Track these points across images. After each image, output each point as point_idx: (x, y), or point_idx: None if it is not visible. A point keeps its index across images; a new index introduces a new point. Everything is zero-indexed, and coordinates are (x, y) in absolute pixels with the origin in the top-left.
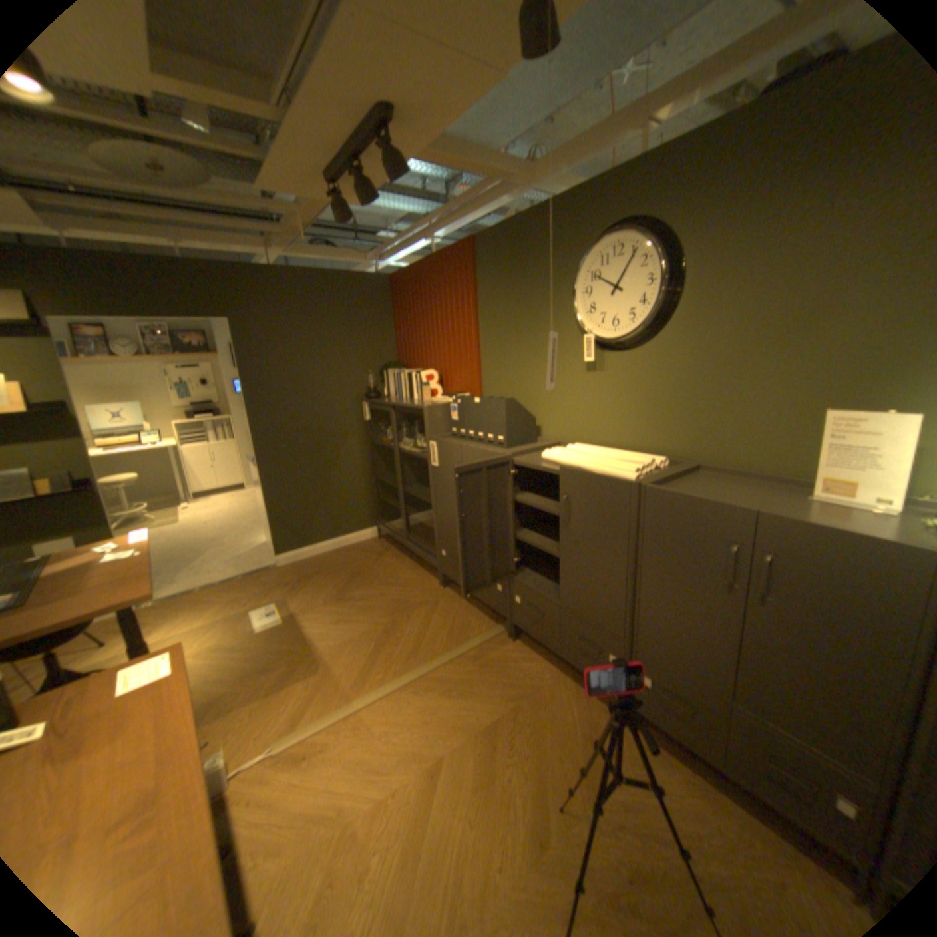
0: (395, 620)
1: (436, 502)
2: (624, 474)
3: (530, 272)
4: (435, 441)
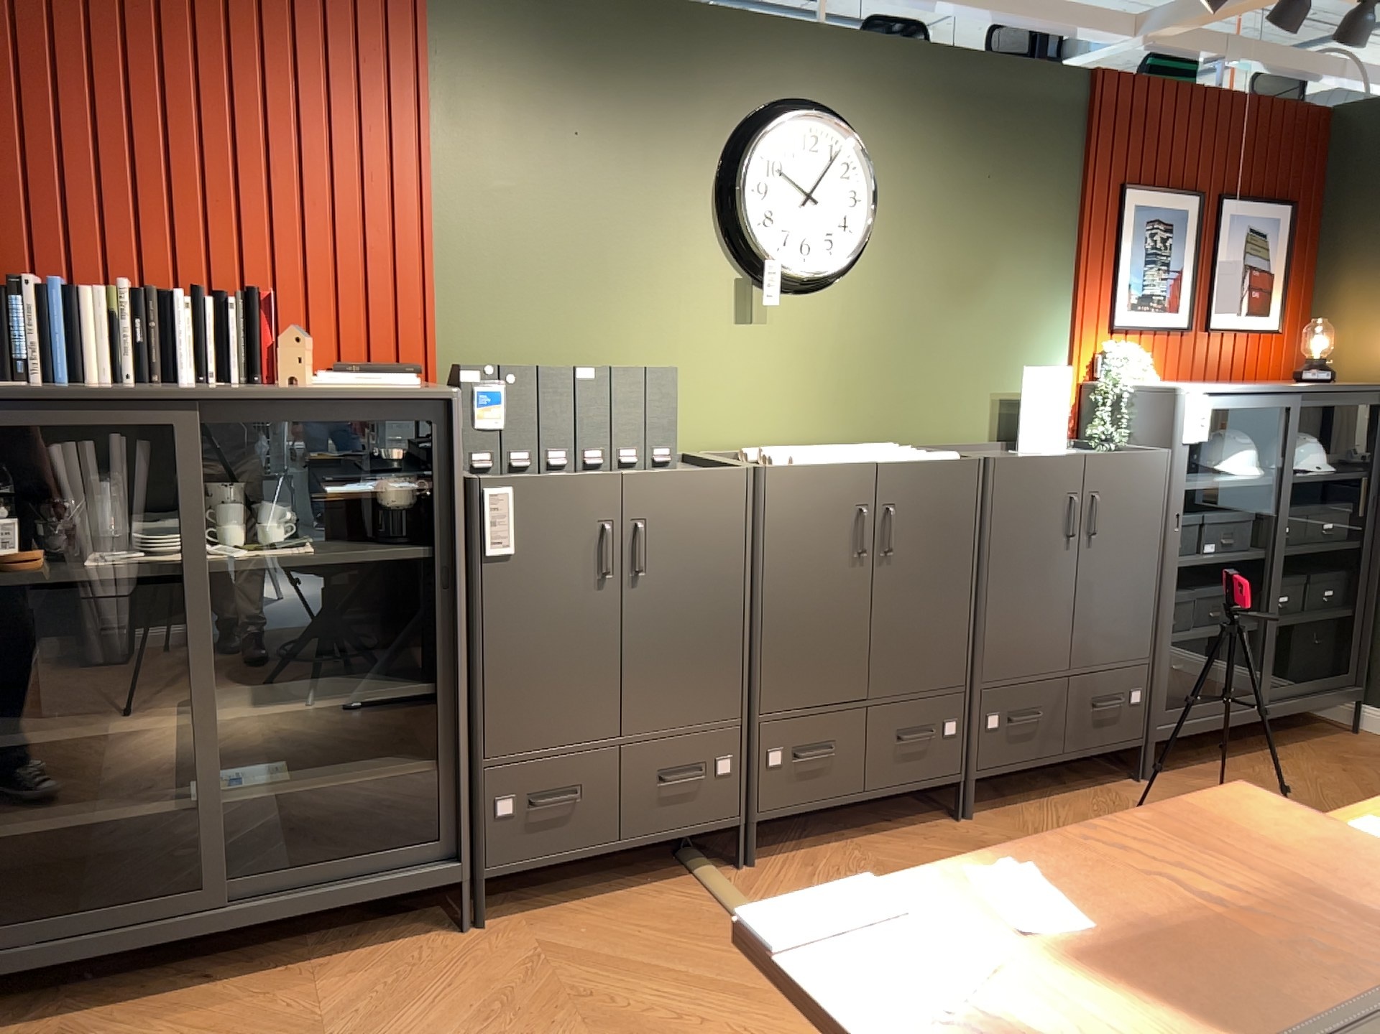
0: (576, 1023)
1: (482, 663)
2: (944, 456)
3: (614, 115)
4: (501, 484)
